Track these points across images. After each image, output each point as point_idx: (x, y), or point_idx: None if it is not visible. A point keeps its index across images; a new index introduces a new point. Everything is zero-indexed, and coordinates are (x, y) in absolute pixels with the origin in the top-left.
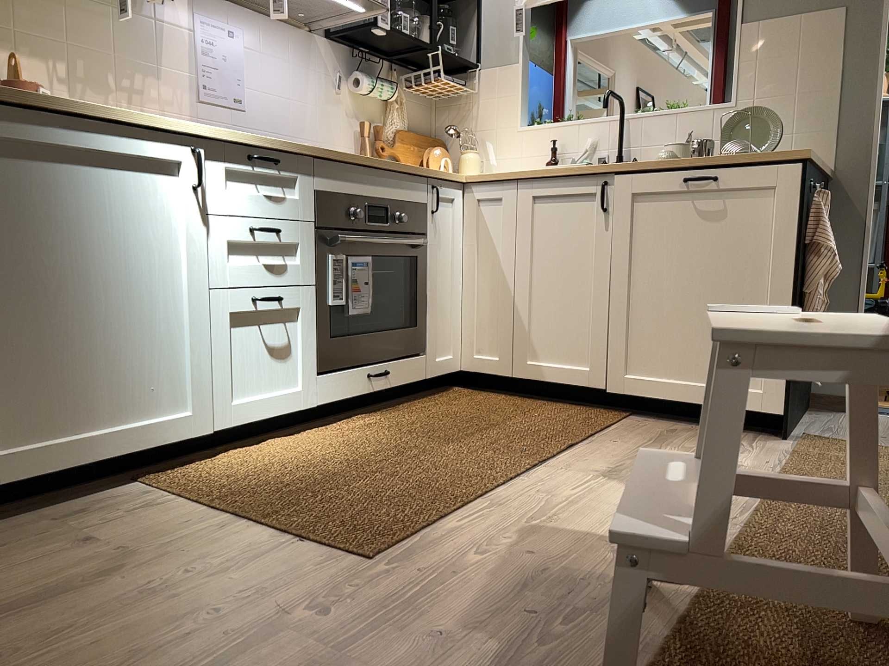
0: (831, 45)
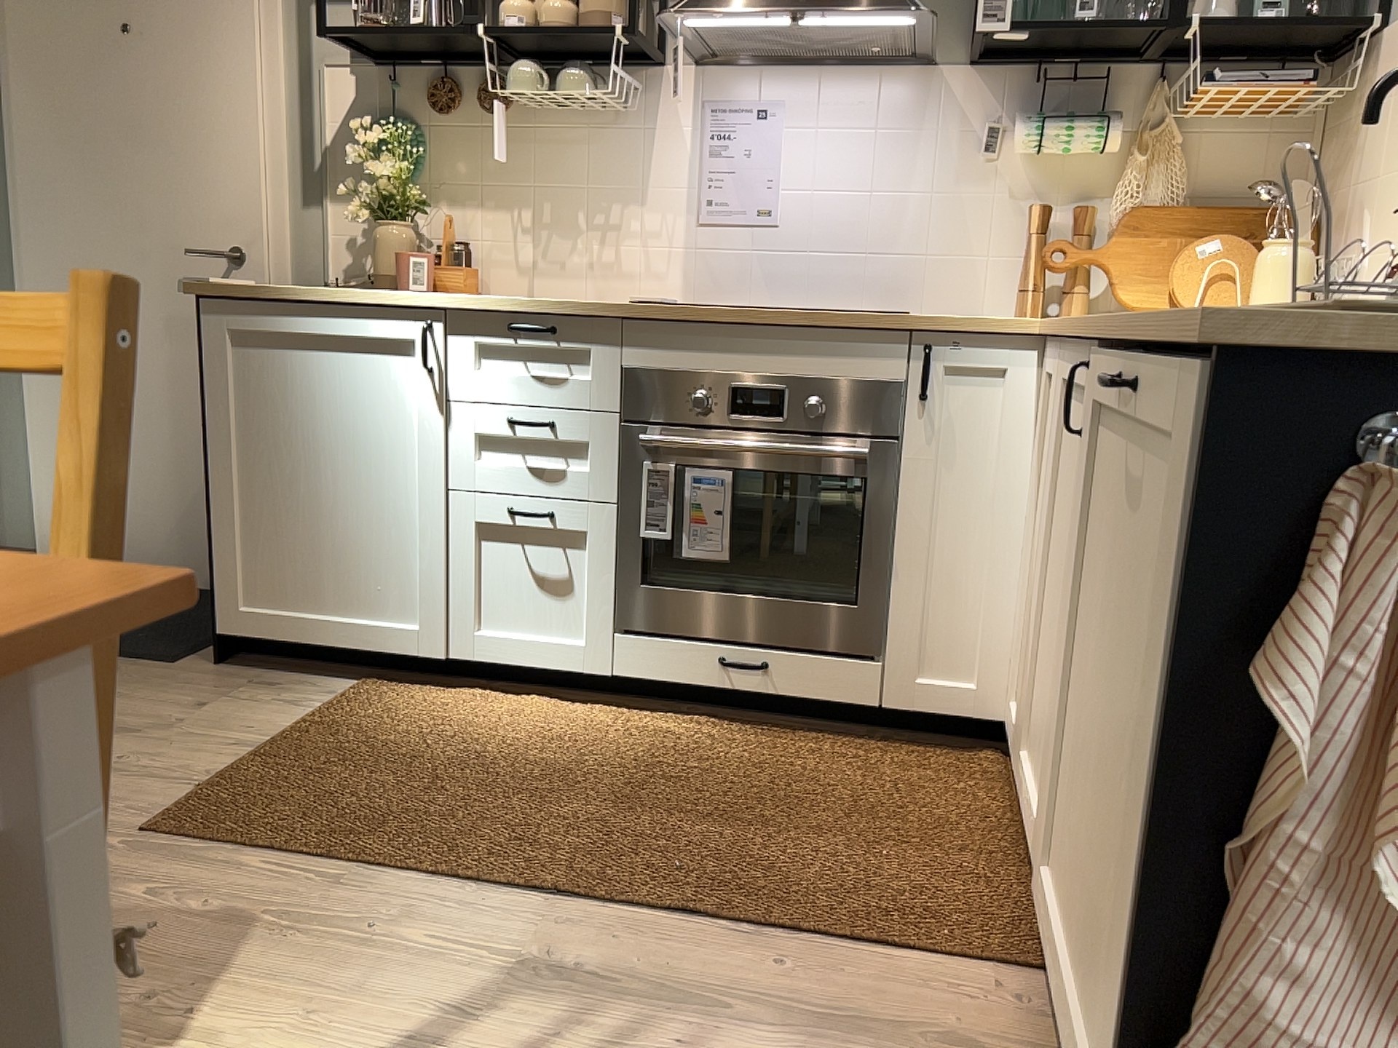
0: None
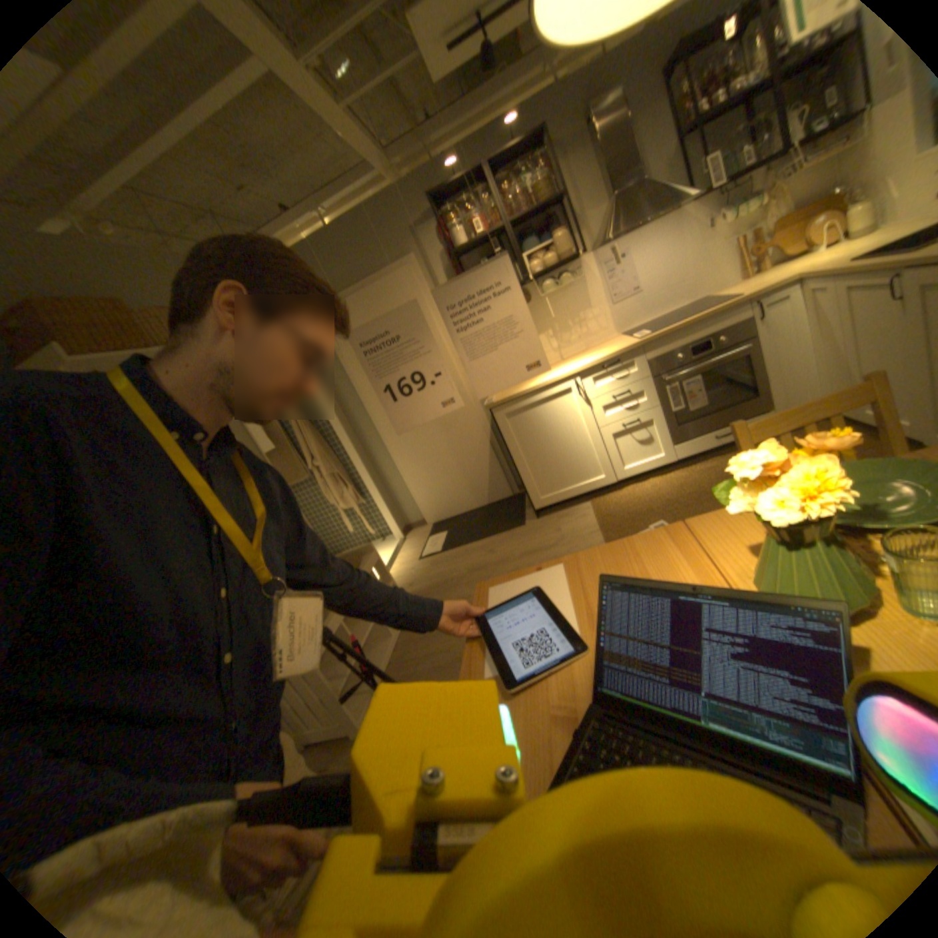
0: None
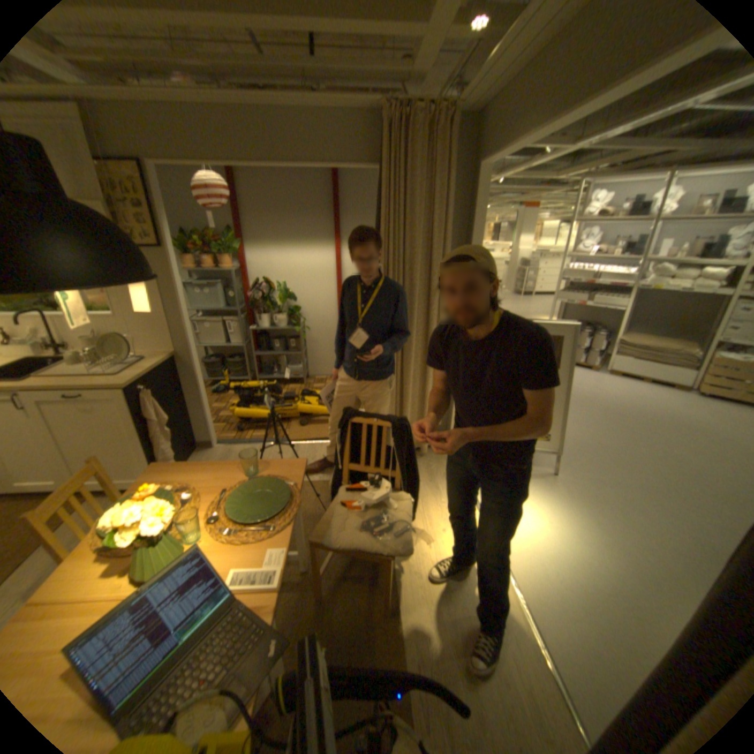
0: (156, 289)
